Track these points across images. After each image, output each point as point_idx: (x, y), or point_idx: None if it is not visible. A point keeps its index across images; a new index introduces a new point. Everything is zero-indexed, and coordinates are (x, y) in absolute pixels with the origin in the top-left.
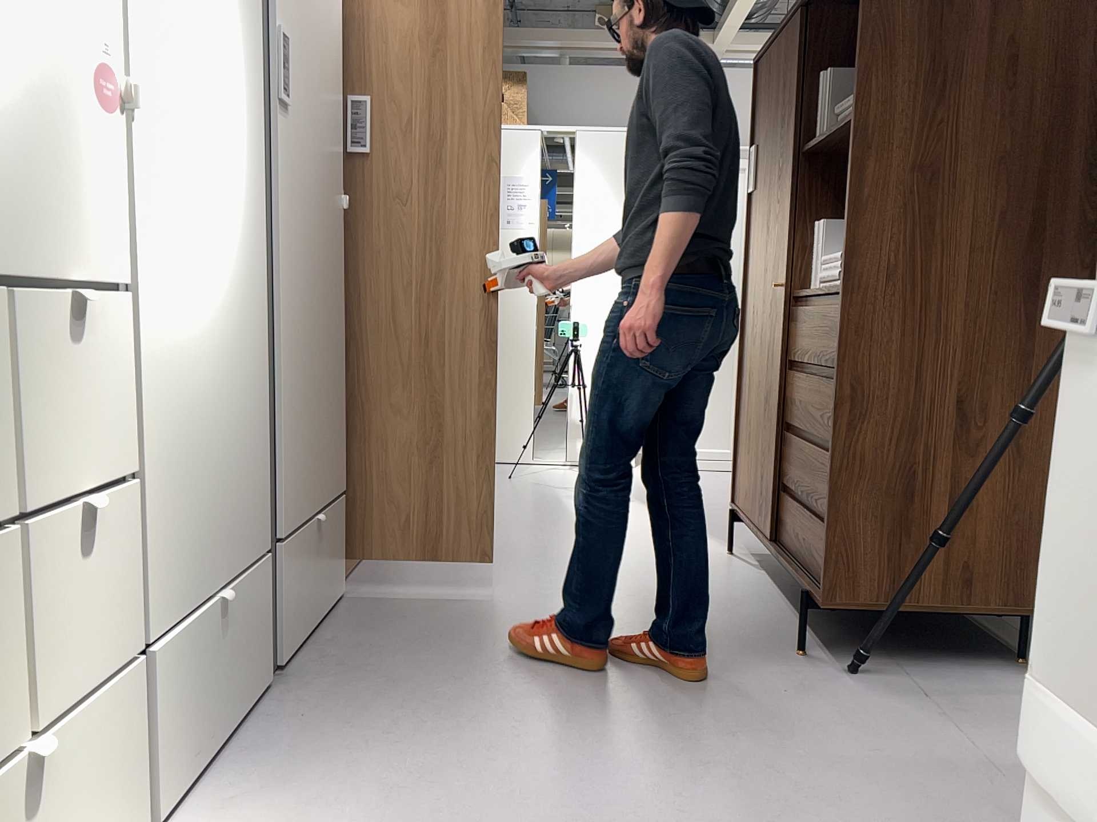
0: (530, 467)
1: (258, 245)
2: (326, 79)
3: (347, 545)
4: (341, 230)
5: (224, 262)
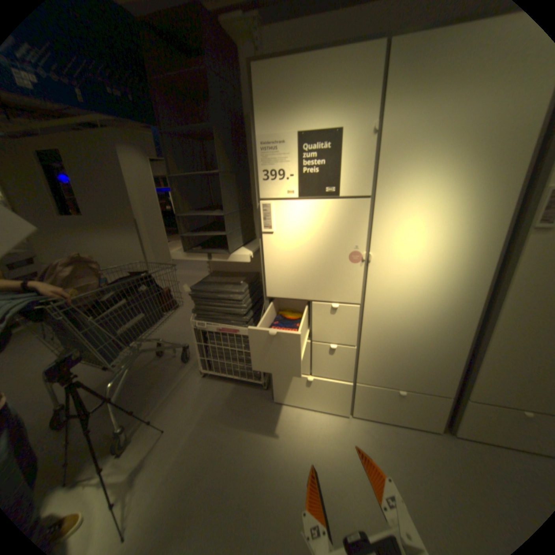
0: None
1: (487, 294)
2: None
3: None
4: None
5: (437, 300)
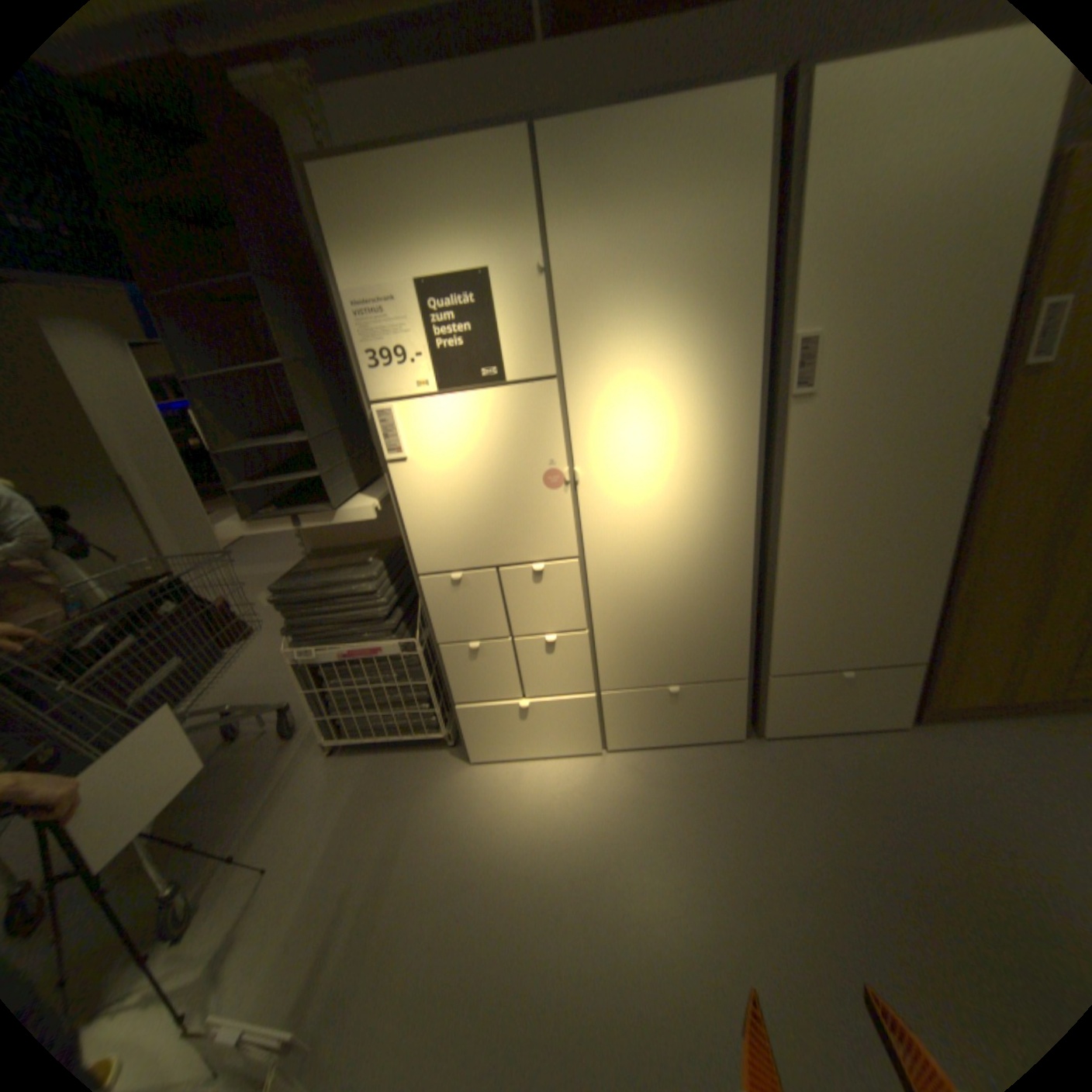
0: None
1: (757, 505)
2: (952, 314)
3: (934, 700)
4: (976, 451)
5: (690, 528)
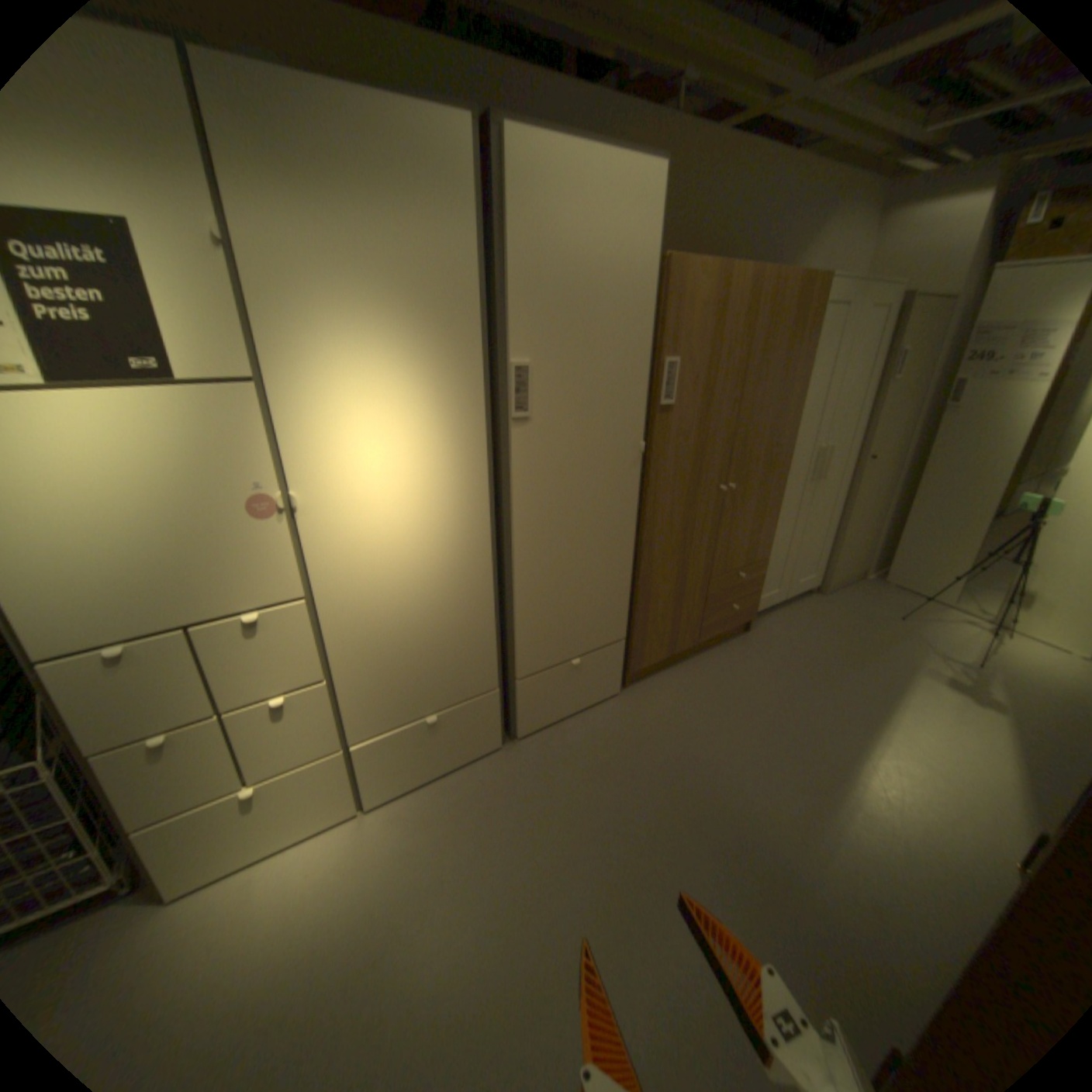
0: (947, 611)
1: (491, 522)
2: (617, 362)
3: (631, 666)
4: (639, 469)
5: (432, 550)
